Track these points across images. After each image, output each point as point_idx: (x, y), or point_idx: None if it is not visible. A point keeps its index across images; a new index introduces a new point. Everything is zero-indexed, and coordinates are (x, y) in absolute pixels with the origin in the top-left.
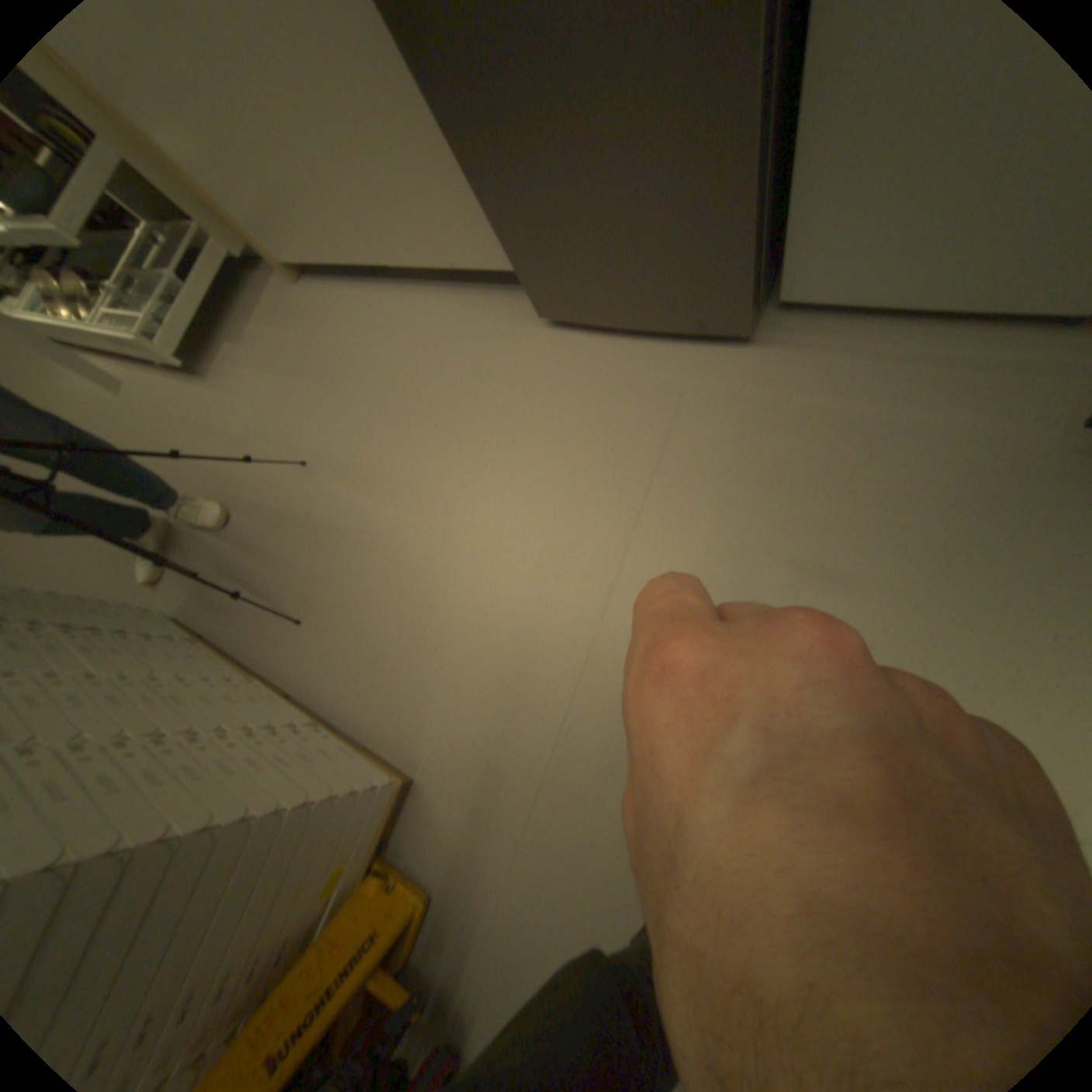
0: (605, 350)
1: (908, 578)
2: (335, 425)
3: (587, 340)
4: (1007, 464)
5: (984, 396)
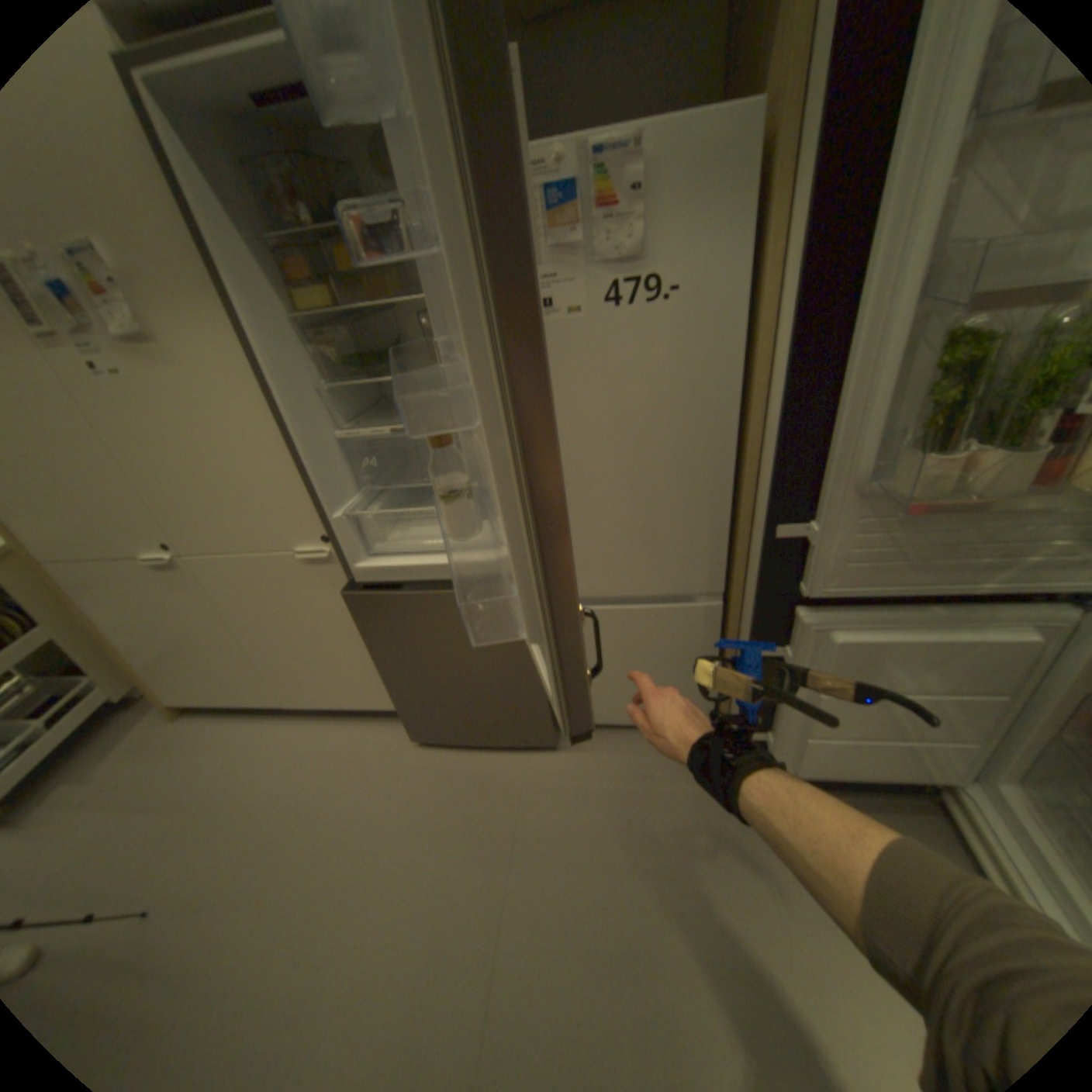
0: (461, 762)
1: (688, 911)
2: (193, 858)
3: (447, 756)
4: (710, 817)
5: (685, 775)
